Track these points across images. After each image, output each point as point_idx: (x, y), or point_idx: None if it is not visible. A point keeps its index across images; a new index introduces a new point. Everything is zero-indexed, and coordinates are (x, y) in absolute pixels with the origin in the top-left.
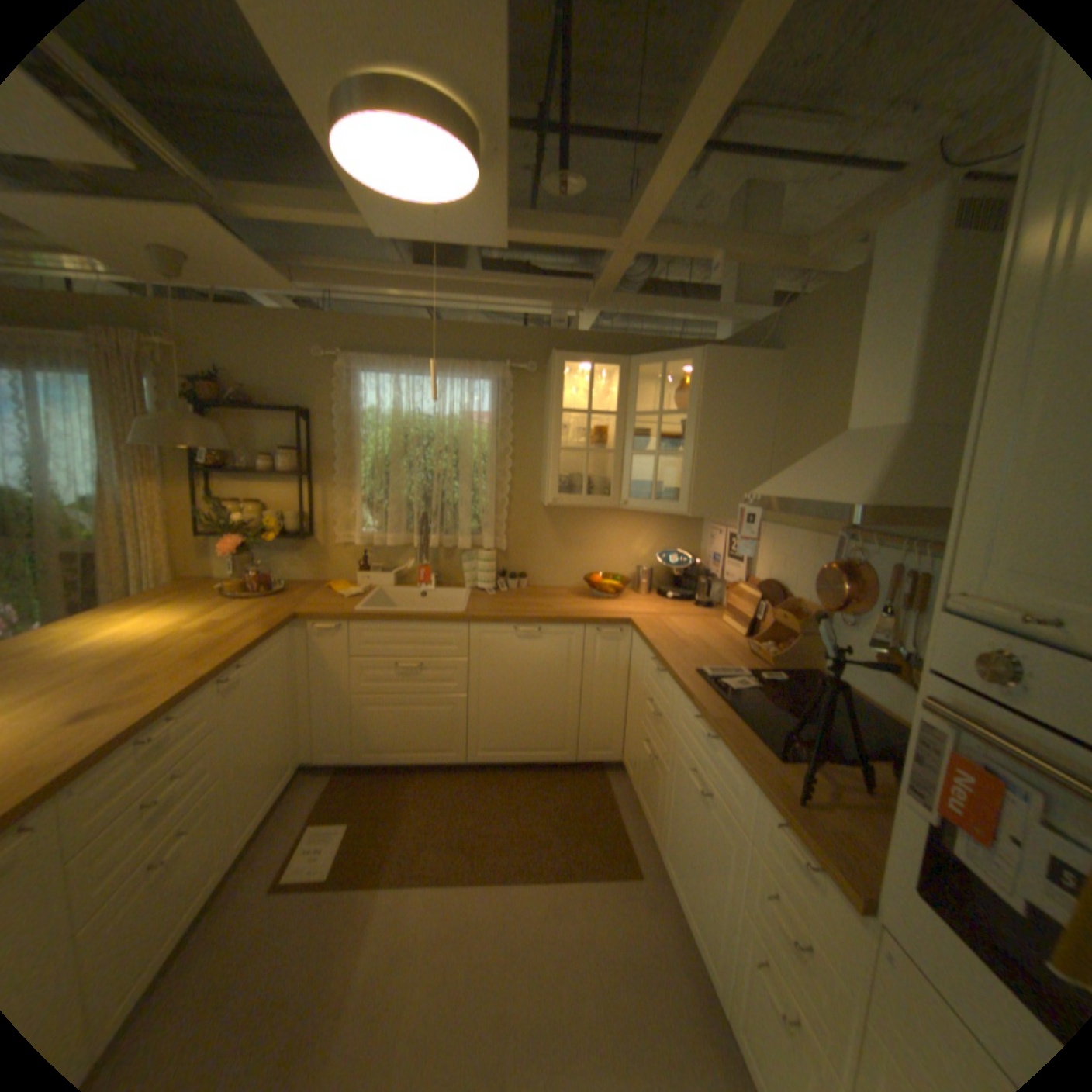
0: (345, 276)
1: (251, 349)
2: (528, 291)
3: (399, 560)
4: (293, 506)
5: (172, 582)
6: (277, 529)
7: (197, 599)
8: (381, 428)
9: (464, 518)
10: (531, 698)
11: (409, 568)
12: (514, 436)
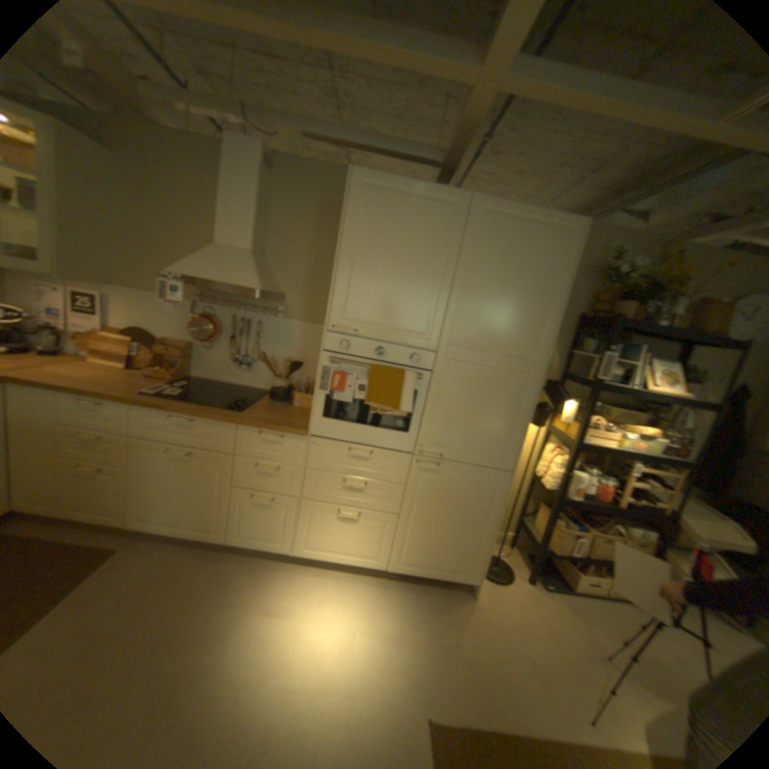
0: None
1: None
2: None
3: None
4: None
5: None
6: None
7: None
8: None
9: None
10: None
11: None
12: None
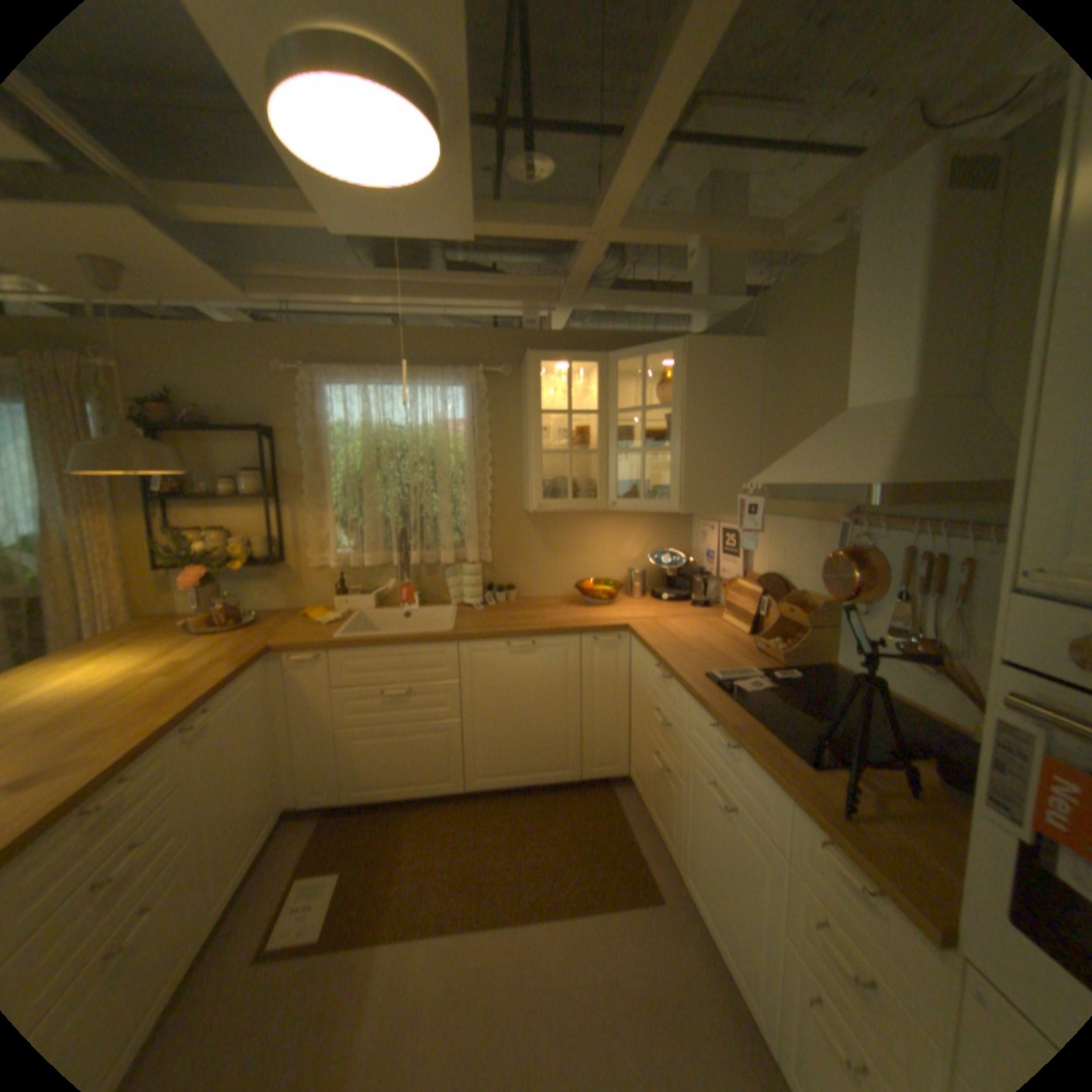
0: (303, 284)
1: (205, 366)
2: (498, 291)
3: (379, 580)
4: (261, 530)
5: (131, 621)
6: (244, 555)
7: (159, 638)
8: (351, 441)
9: (445, 530)
10: (529, 716)
11: (390, 588)
12: (493, 442)
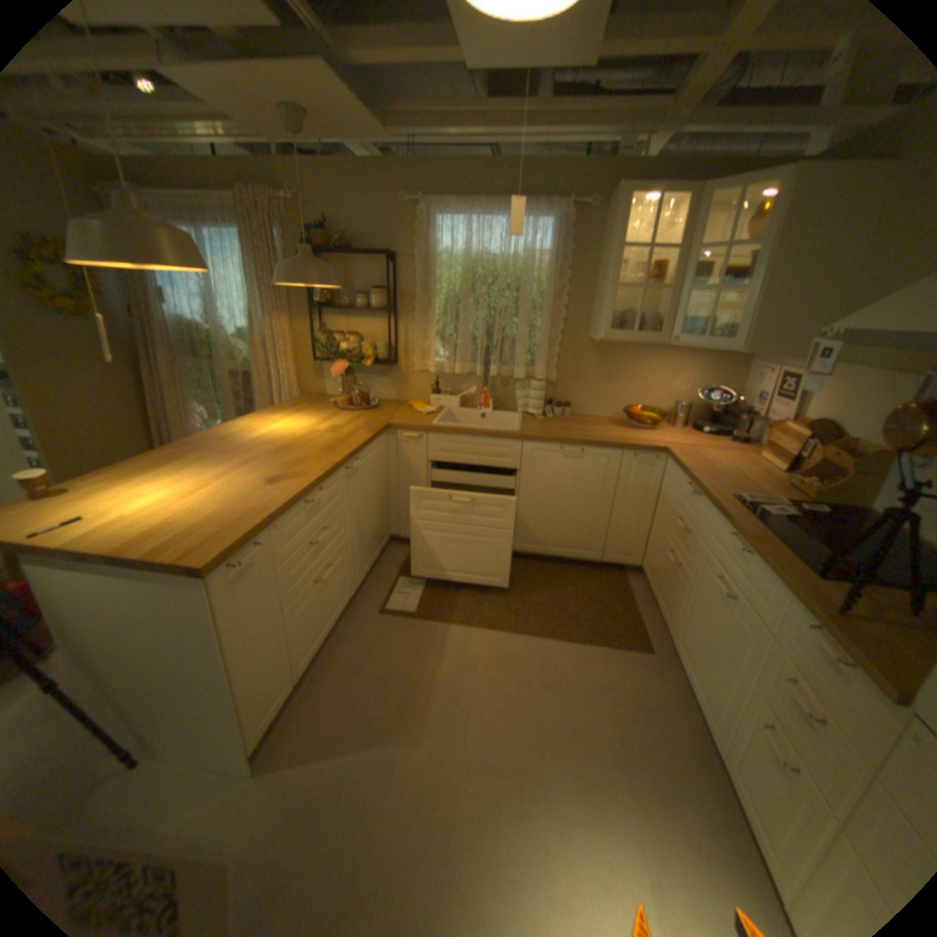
0: (427, 118)
1: (349, 198)
2: (600, 115)
3: (463, 387)
4: (382, 339)
5: (300, 397)
6: (372, 357)
7: (320, 410)
8: (453, 268)
9: (519, 351)
10: (568, 507)
11: (471, 394)
12: (571, 273)
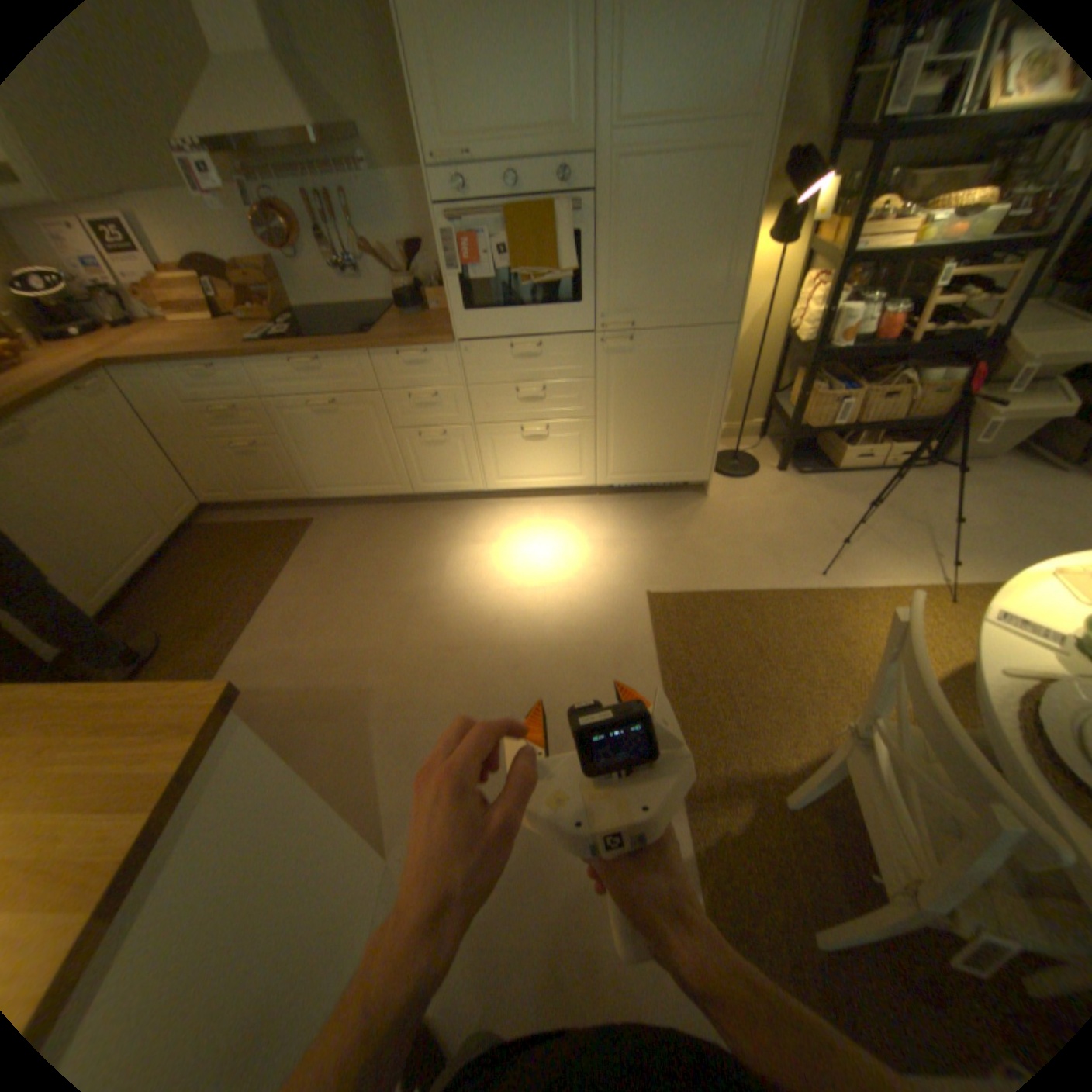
0: None
1: None
2: None
3: None
4: None
5: None
6: None
7: None
8: None
9: None
10: (84, 507)
11: None
12: None
